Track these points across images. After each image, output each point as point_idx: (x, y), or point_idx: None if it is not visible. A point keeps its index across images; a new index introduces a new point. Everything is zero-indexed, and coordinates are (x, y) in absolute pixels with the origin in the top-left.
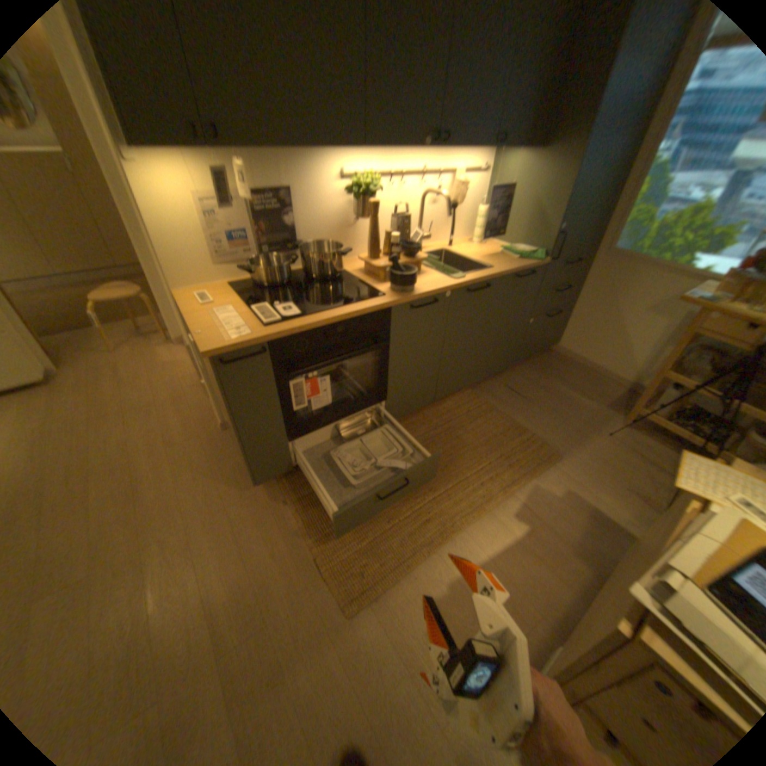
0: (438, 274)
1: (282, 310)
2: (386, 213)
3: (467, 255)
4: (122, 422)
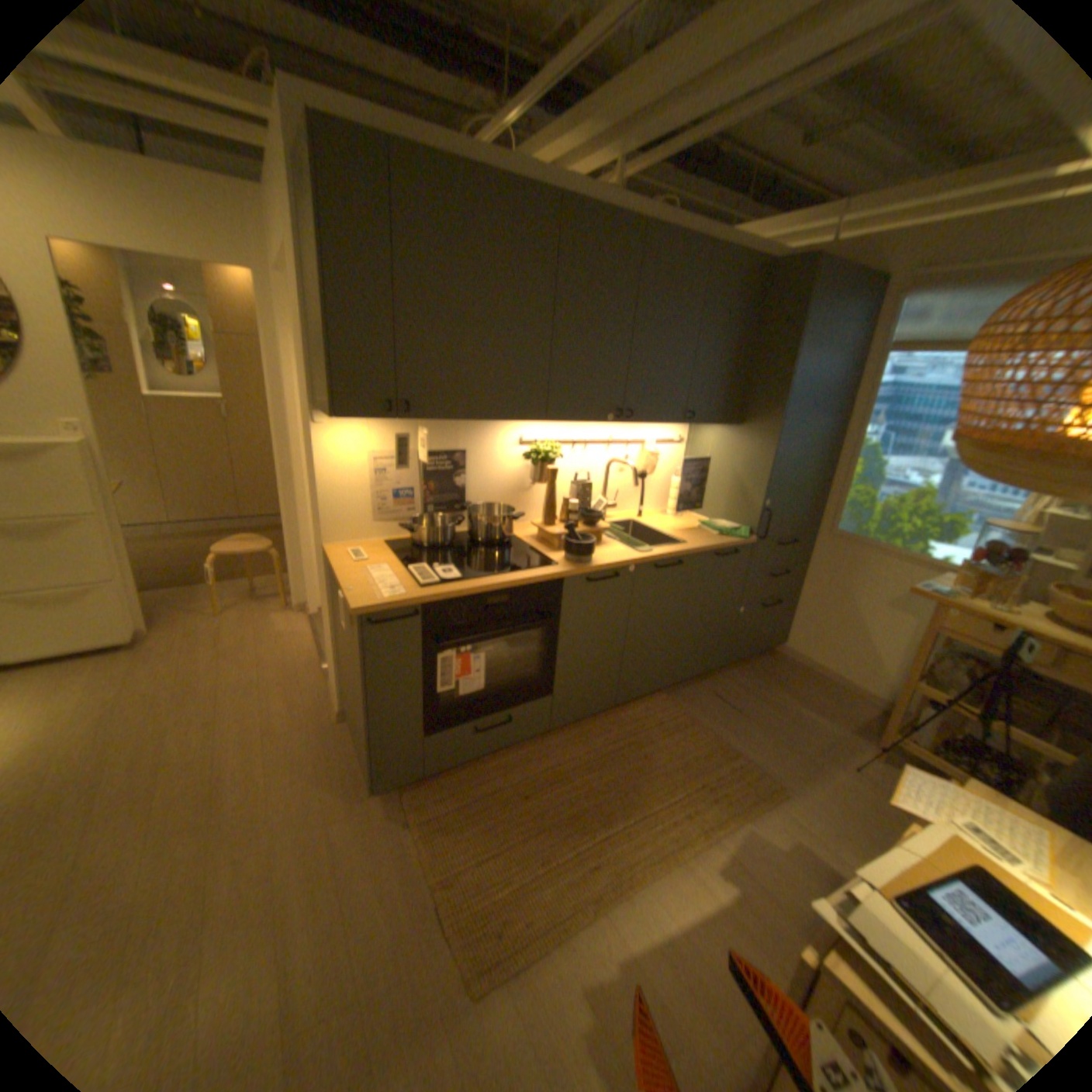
0: (622, 545)
1: (441, 572)
2: (566, 479)
3: (658, 527)
4: (215, 702)
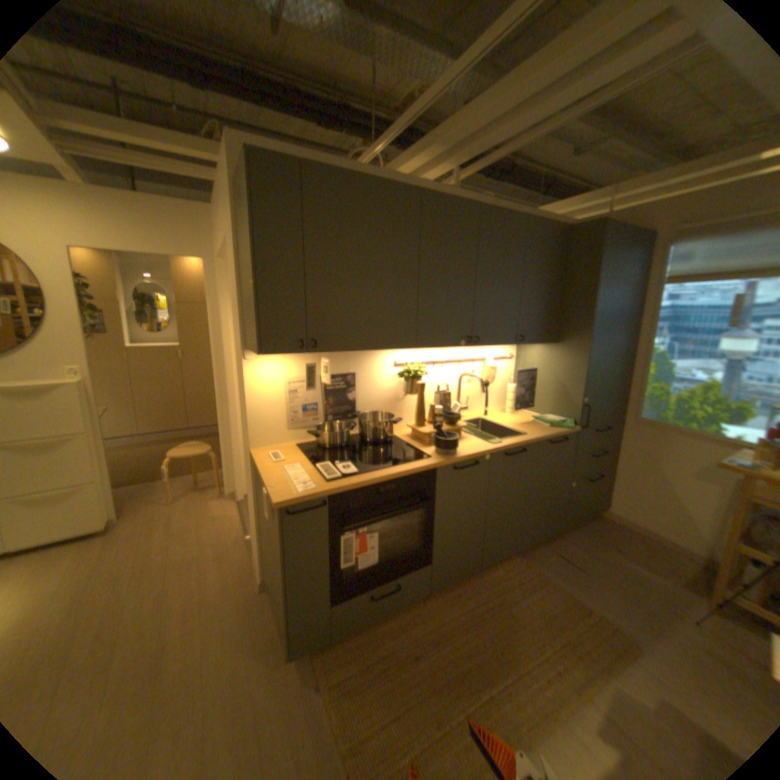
0: (478, 439)
1: (342, 468)
2: (430, 390)
3: (502, 423)
4: (164, 577)
